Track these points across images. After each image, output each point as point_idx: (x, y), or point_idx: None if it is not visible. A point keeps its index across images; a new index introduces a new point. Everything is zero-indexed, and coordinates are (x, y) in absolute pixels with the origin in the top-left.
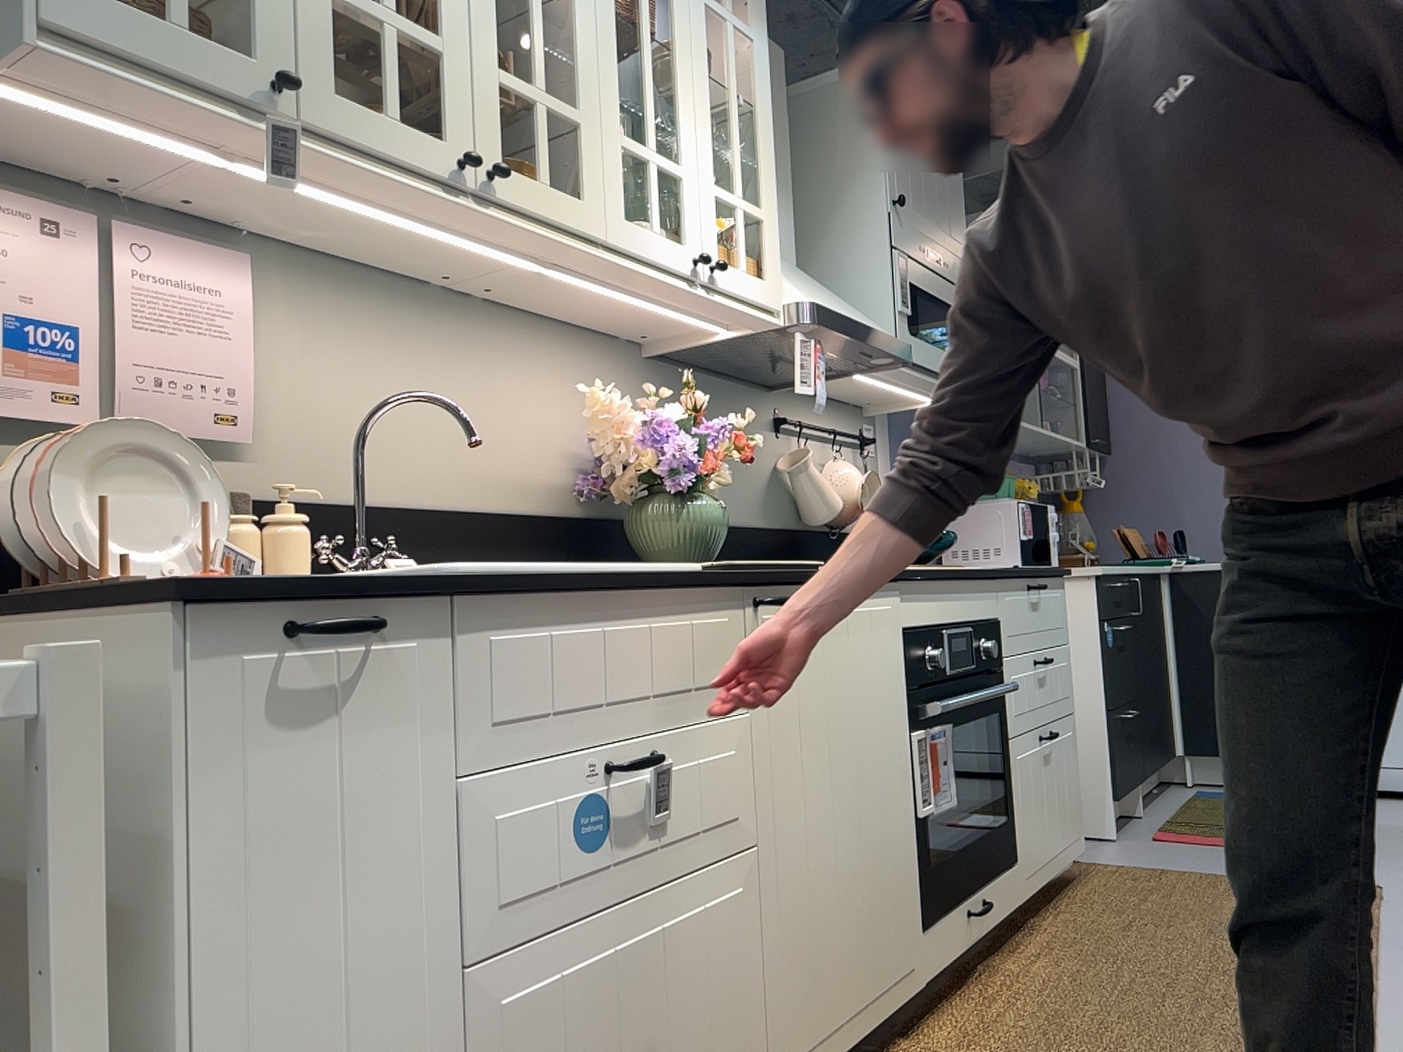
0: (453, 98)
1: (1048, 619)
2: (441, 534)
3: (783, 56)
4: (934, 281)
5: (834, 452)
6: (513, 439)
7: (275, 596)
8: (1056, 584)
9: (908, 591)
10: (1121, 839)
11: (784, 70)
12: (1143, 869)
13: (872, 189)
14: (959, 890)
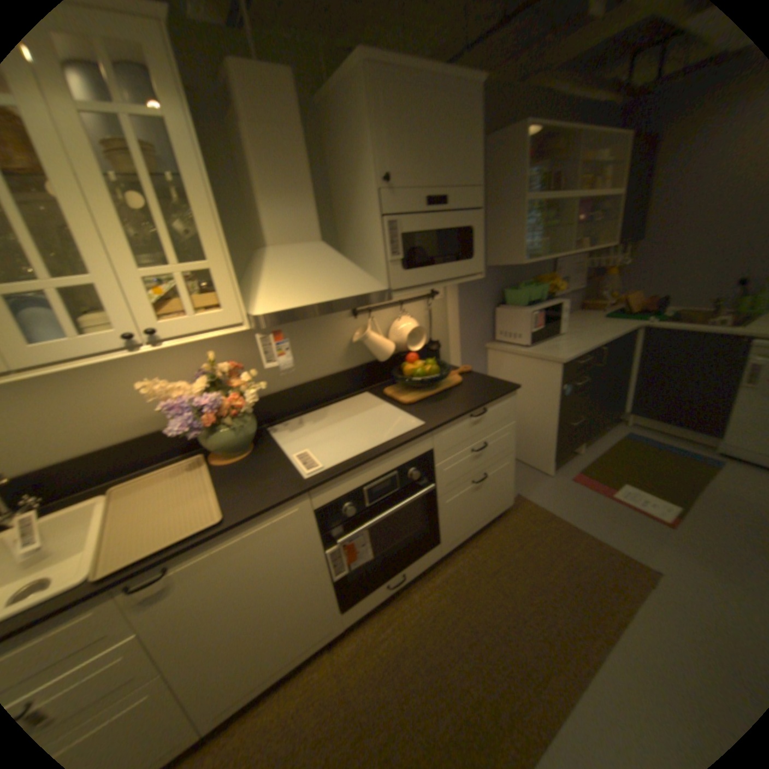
0: None
1: (491, 422)
2: (91, 463)
3: (288, 70)
4: (435, 218)
5: (404, 309)
6: (133, 401)
7: None
8: (505, 398)
9: (320, 490)
10: (555, 479)
11: (291, 83)
12: (544, 514)
13: (370, 169)
14: (380, 582)
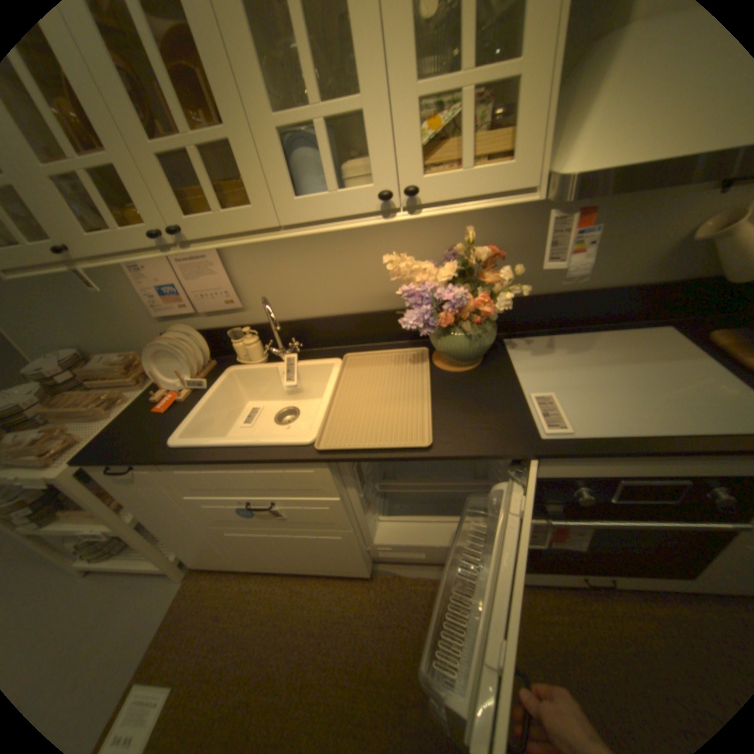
0: (134, 192)
1: None
2: (335, 327)
3: None
4: None
5: None
6: (376, 274)
7: (96, 466)
8: None
9: (555, 461)
10: None
11: None
12: None
13: None
14: (578, 572)
